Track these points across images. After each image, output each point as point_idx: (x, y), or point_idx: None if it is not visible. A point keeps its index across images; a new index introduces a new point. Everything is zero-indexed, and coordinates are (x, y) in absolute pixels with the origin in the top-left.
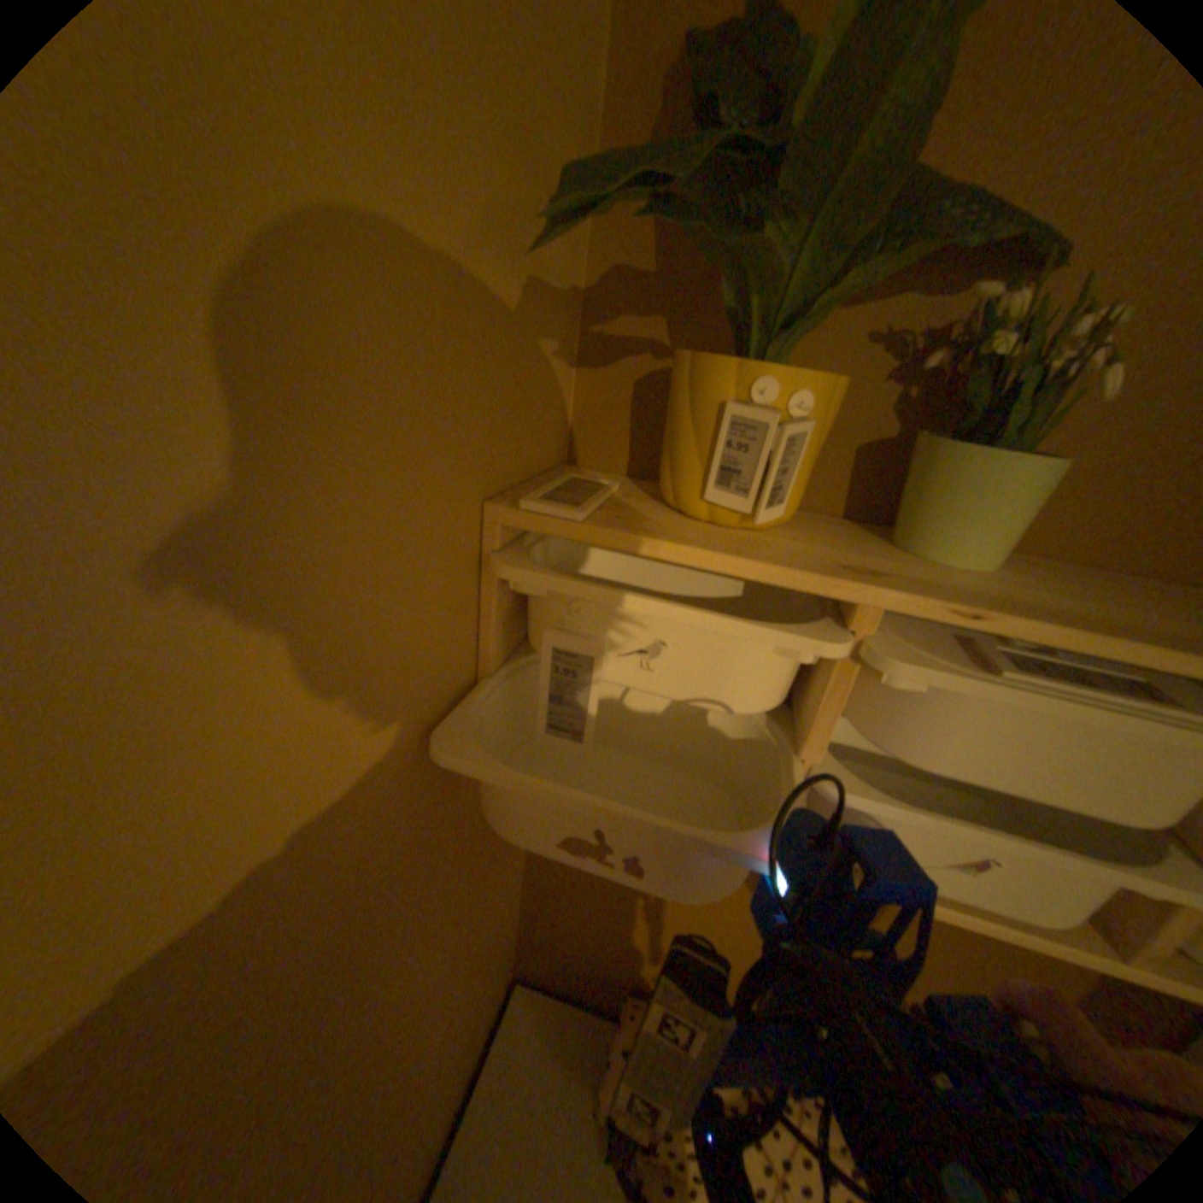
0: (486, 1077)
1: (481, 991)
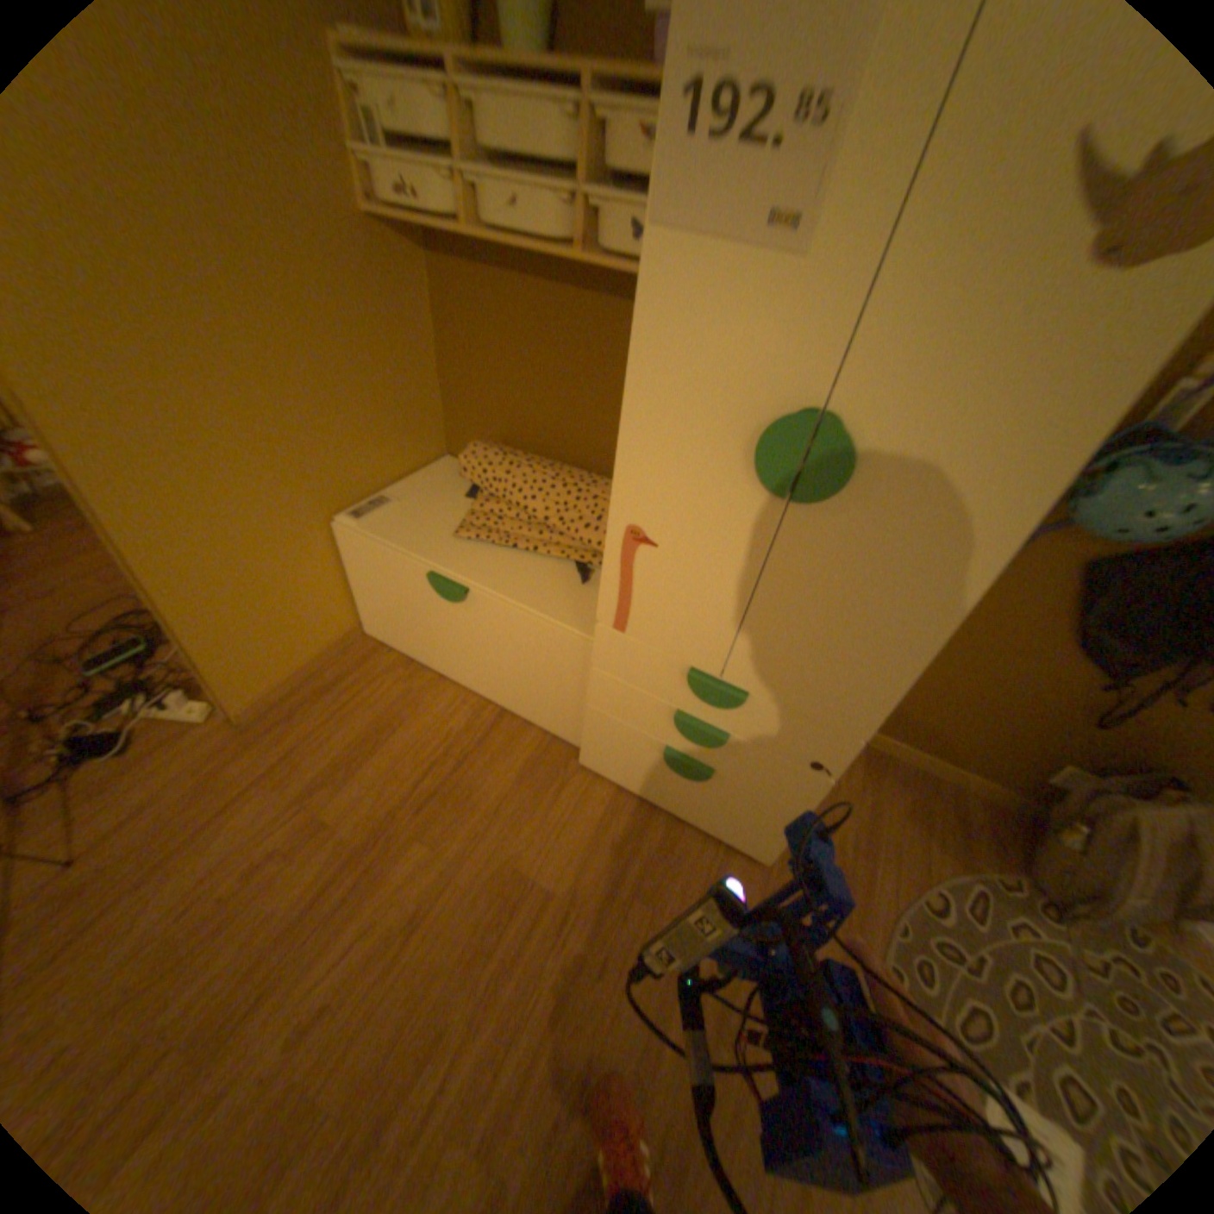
0: (418, 474)
1: (402, 402)
